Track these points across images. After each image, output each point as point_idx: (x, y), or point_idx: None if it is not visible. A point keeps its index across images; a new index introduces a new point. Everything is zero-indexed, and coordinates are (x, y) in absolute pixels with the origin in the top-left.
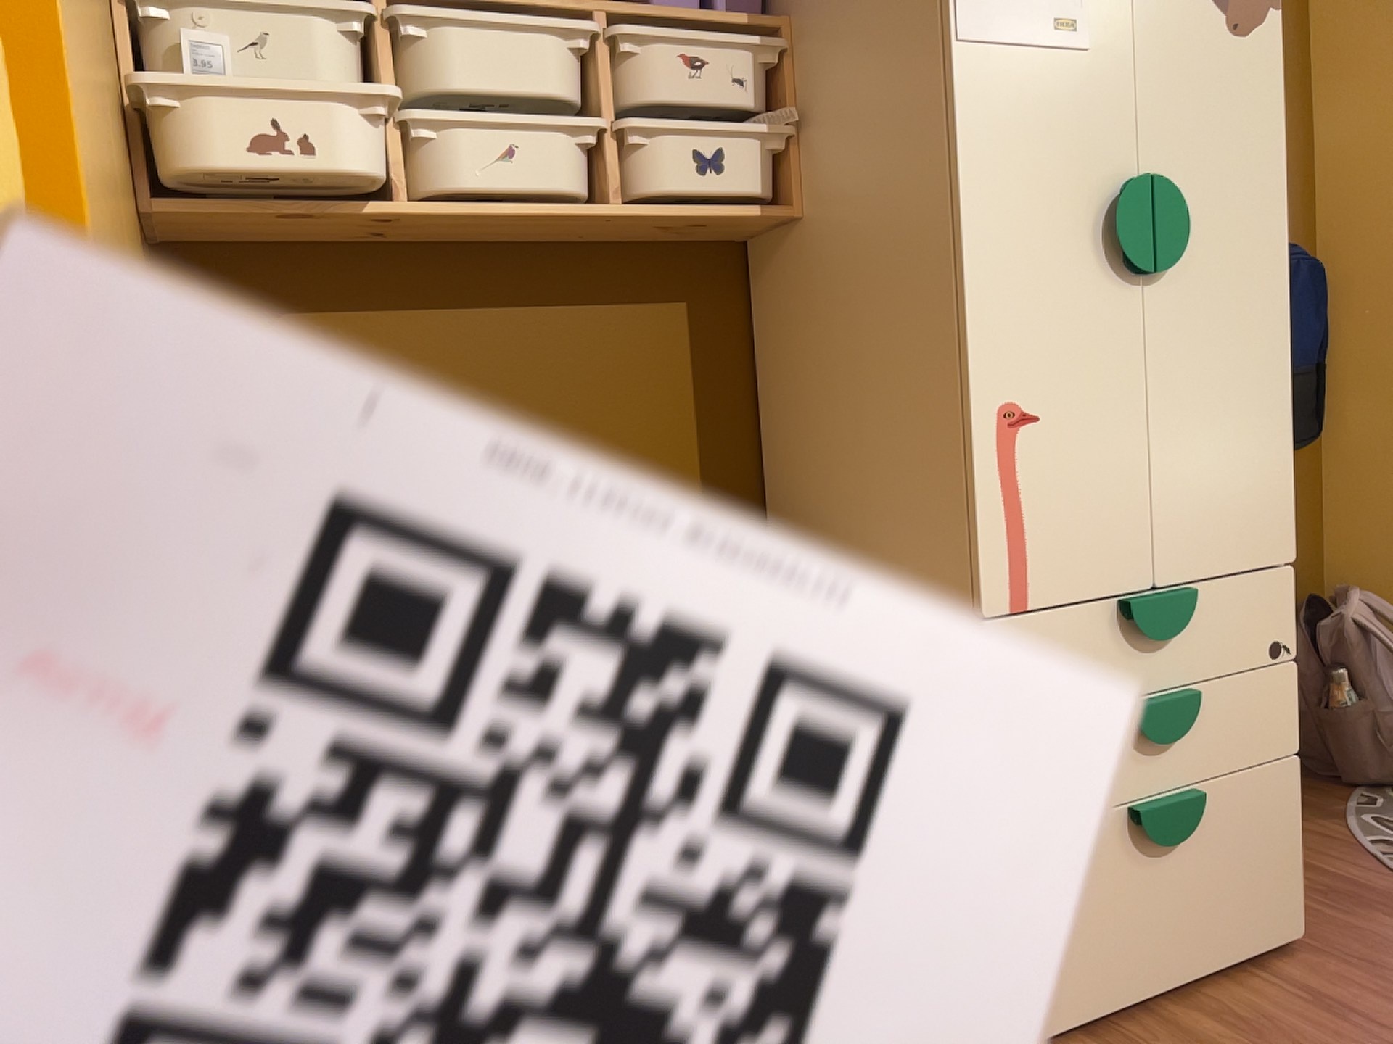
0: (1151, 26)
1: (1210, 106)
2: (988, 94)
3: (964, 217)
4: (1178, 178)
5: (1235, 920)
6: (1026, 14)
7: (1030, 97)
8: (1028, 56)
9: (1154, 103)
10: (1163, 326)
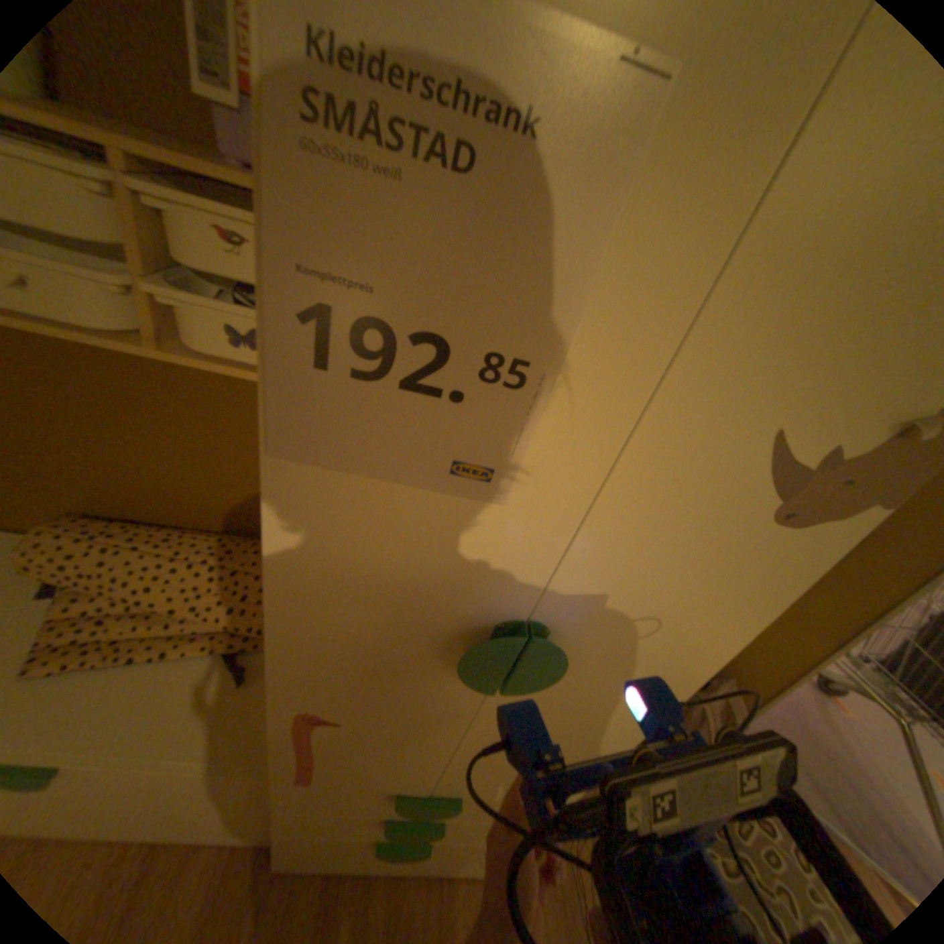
0: (633, 492)
1: (679, 580)
2: (319, 515)
3: (275, 601)
4: (585, 625)
5: (442, 870)
6: (403, 443)
7: (387, 528)
8: (395, 489)
9: (589, 565)
10: (504, 704)
